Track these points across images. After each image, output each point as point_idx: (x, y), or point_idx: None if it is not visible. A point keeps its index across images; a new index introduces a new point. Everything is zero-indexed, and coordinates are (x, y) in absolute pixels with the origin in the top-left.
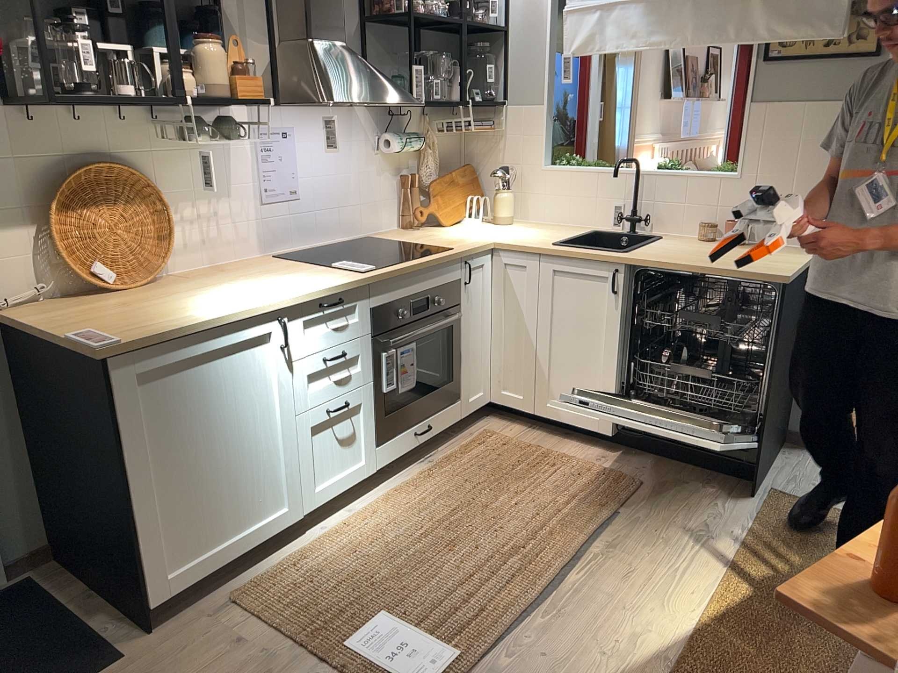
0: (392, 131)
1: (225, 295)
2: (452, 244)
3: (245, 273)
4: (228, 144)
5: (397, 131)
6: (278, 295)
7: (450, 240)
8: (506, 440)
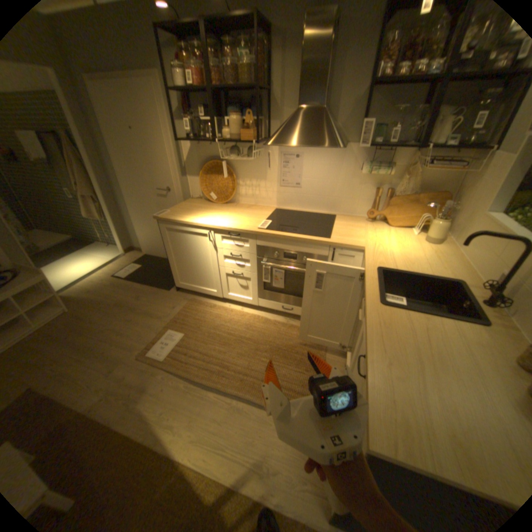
0: (380, 159)
1: (213, 216)
2: (339, 237)
3: (247, 211)
4: (267, 157)
5: (384, 160)
6: (215, 223)
7: (350, 234)
8: (321, 344)
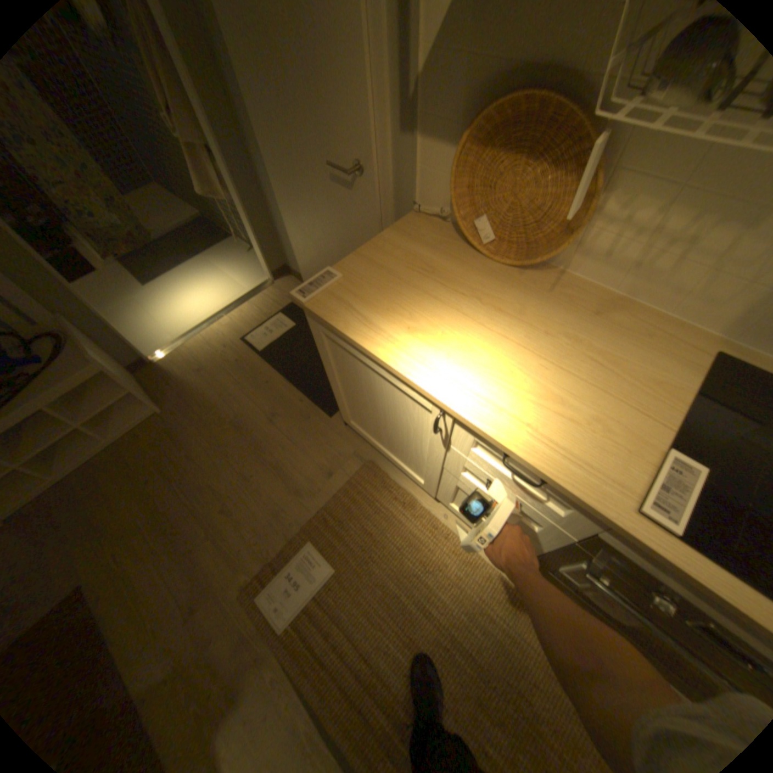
0: None
1: (467, 342)
2: None
3: (595, 339)
4: None
5: None
6: (467, 399)
7: None
8: None
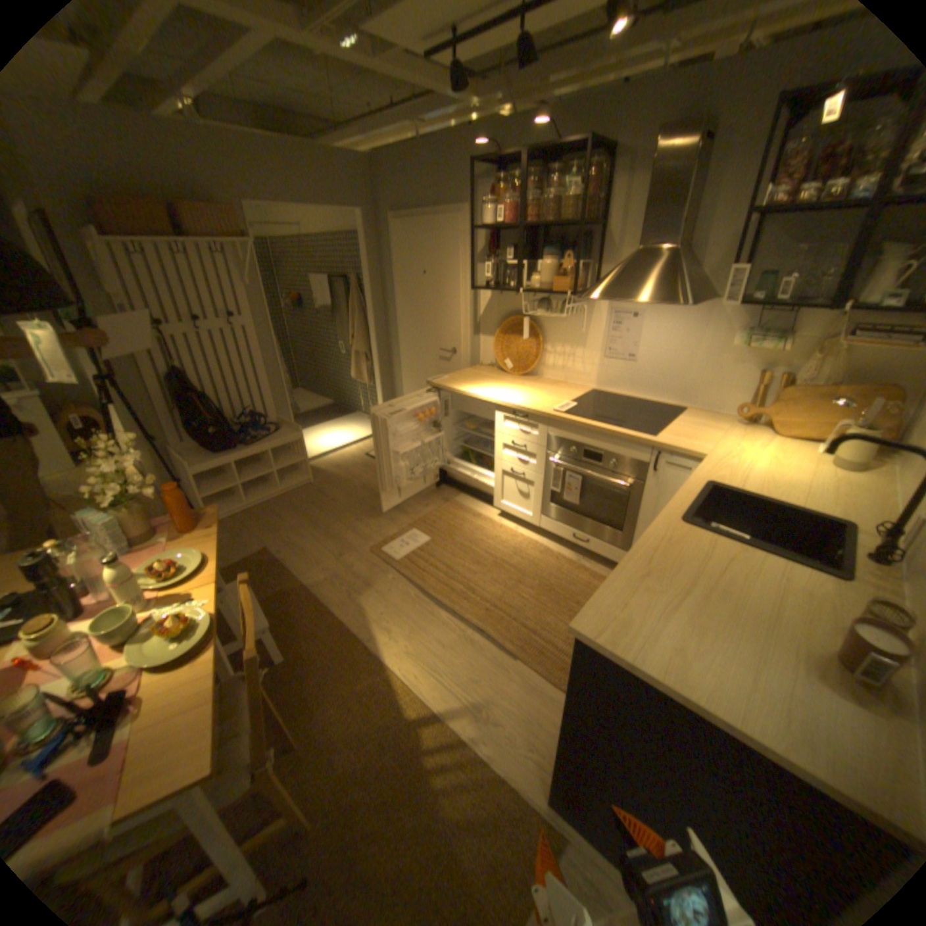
0: (772, 325)
1: (499, 389)
2: (671, 437)
3: (548, 388)
4: (589, 315)
5: (780, 326)
6: (497, 397)
7: (693, 436)
8: None
